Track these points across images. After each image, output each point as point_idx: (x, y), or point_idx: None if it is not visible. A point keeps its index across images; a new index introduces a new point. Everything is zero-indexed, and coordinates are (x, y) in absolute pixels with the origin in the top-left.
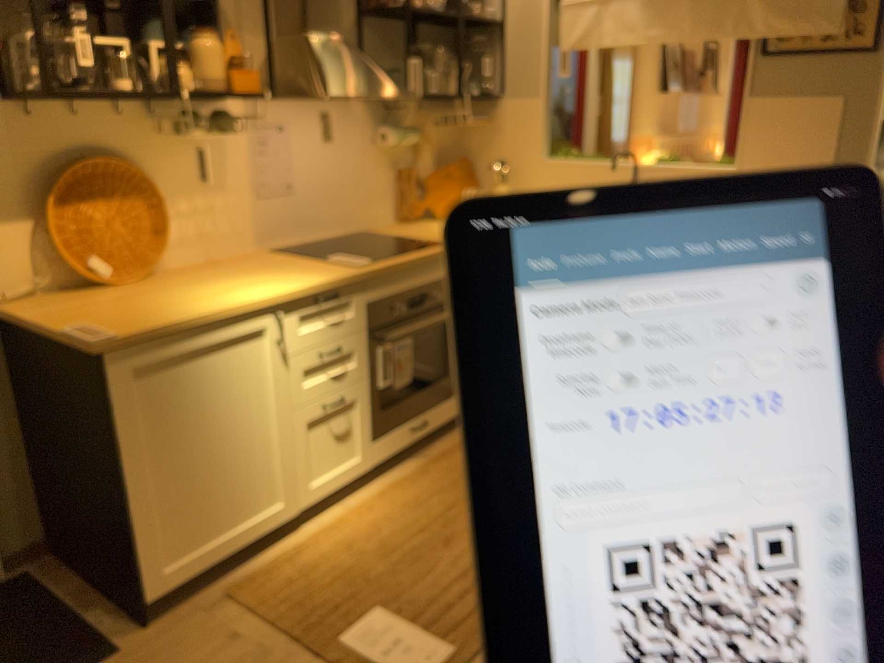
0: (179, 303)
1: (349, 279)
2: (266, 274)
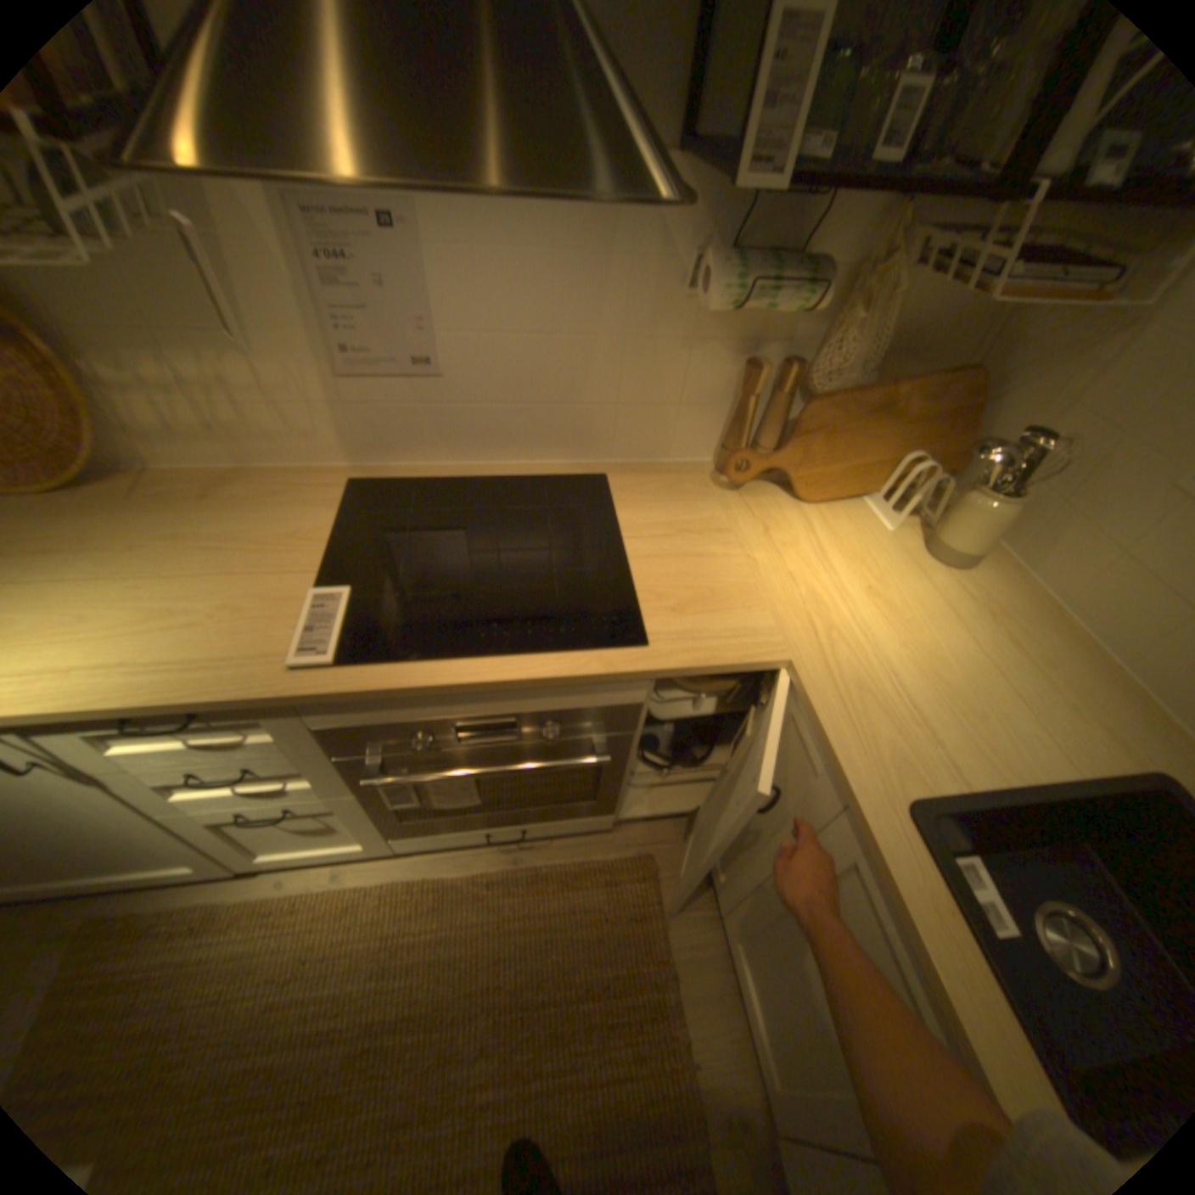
0: None
1: (211, 705)
2: (162, 580)
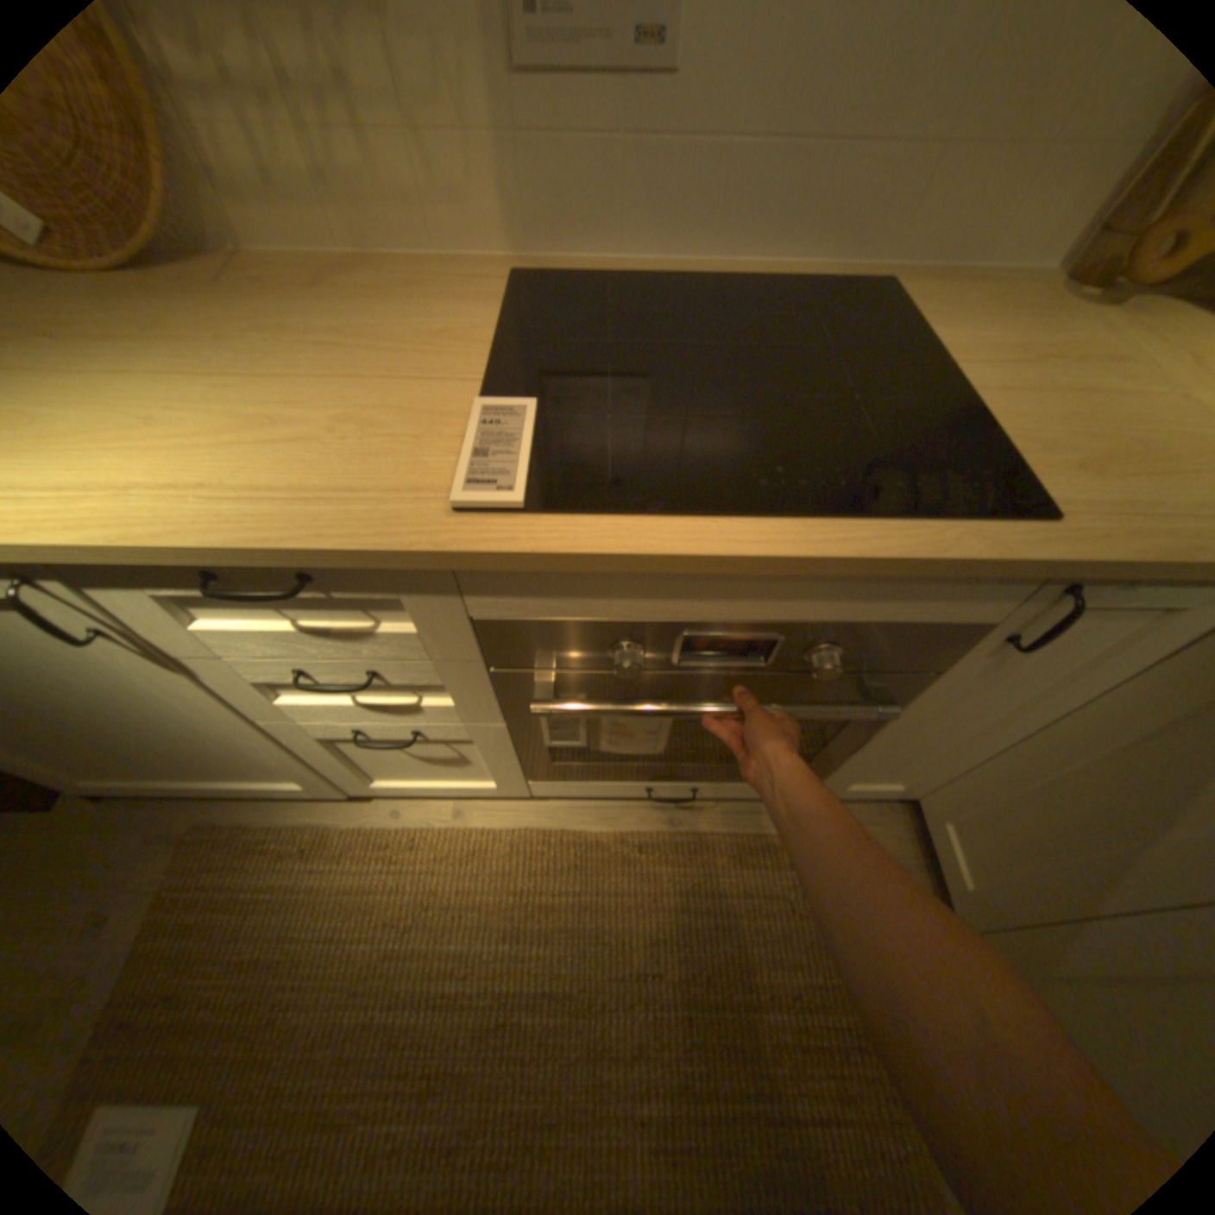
0: None
1: (336, 559)
2: (262, 379)
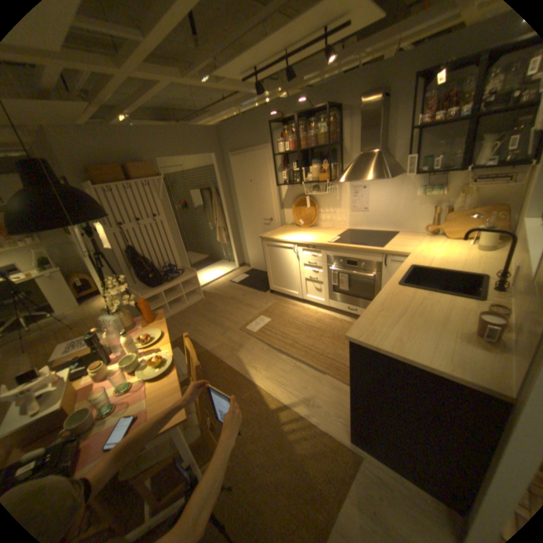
0: (285, 235)
1: (317, 244)
2: (317, 235)
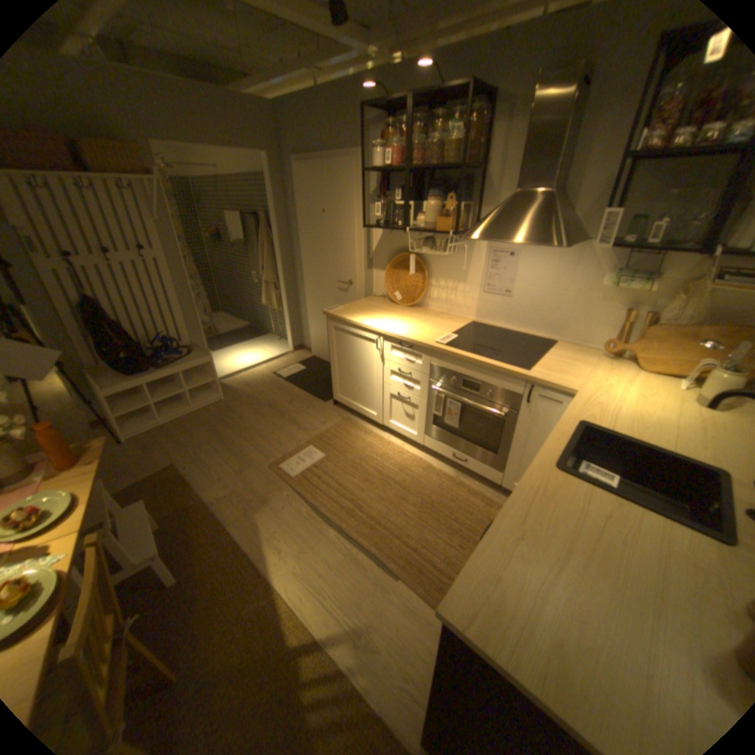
0: (367, 316)
1: (416, 343)
2: (419, 325)
